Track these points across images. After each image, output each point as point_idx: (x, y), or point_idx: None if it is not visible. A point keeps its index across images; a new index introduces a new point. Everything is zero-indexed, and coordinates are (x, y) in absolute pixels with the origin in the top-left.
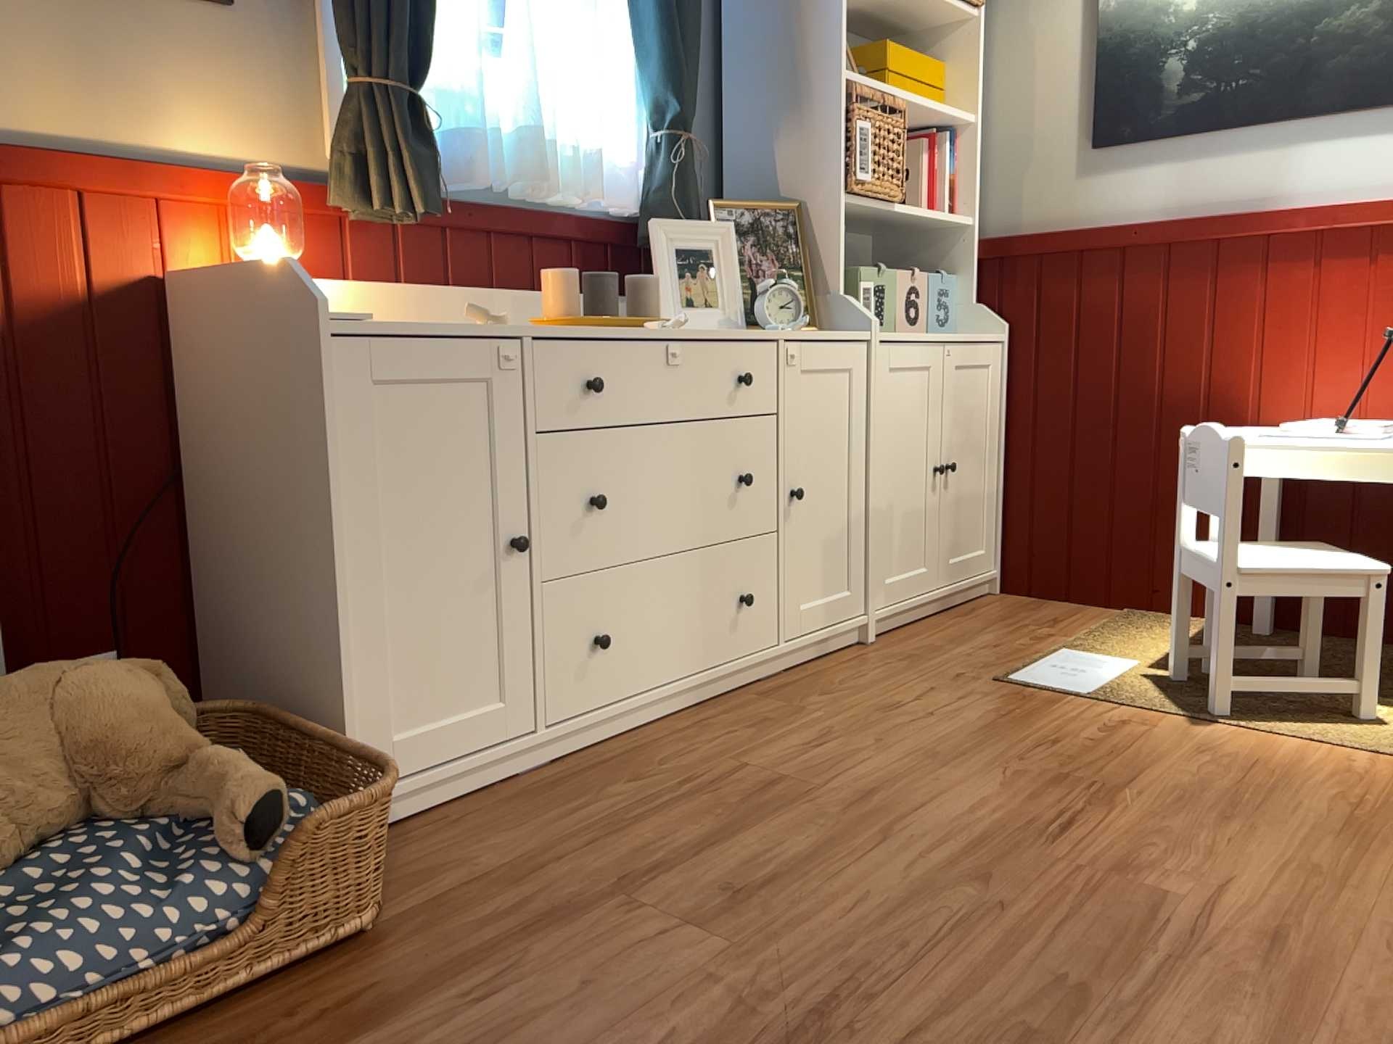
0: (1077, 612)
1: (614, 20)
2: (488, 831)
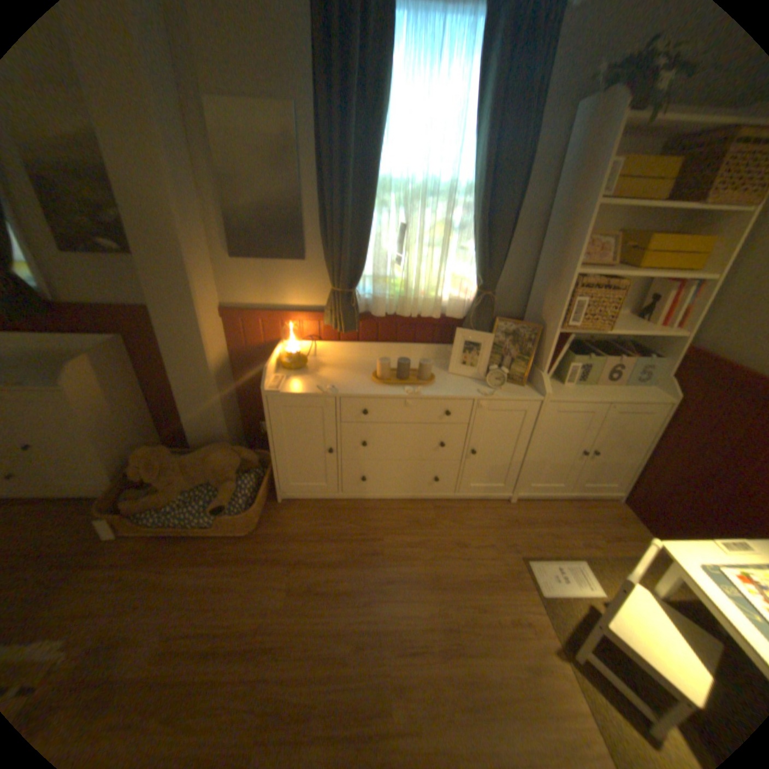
0: (641, 543)
1: (468, 238)
2: (304, 518)
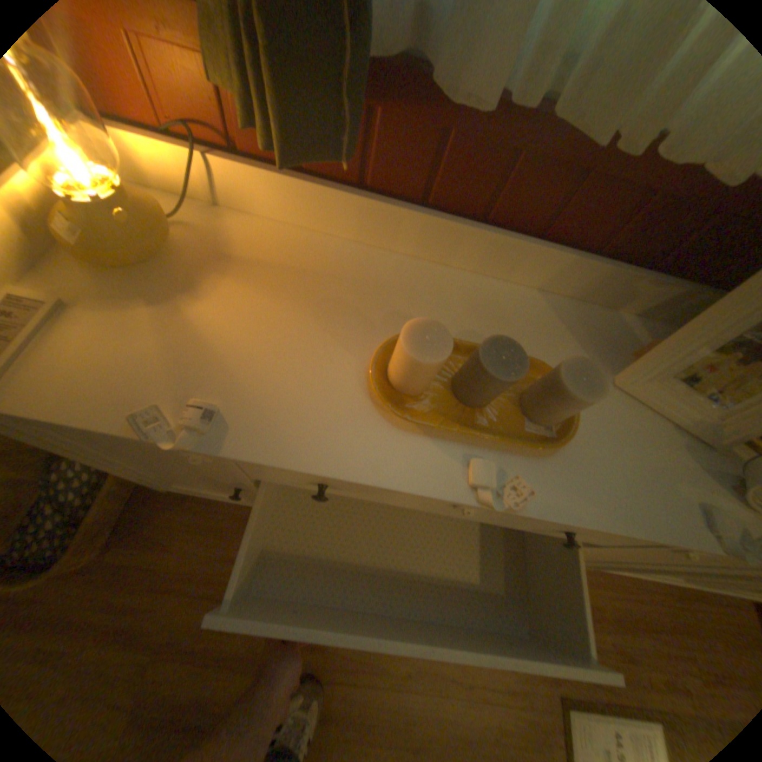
0: None
1: None
2: (203, 537)
